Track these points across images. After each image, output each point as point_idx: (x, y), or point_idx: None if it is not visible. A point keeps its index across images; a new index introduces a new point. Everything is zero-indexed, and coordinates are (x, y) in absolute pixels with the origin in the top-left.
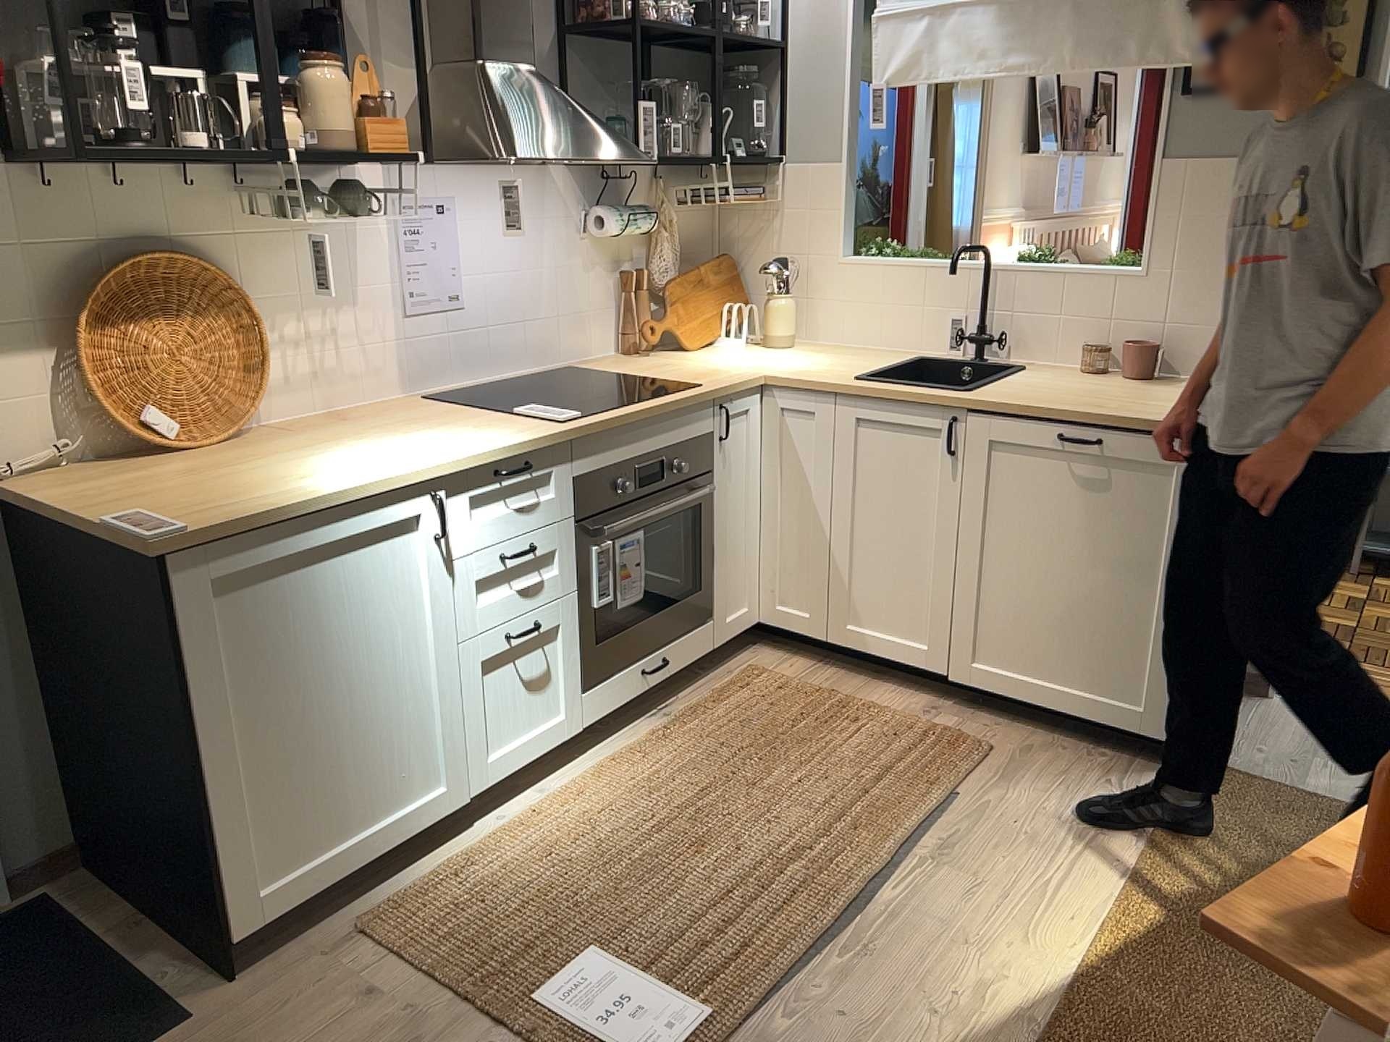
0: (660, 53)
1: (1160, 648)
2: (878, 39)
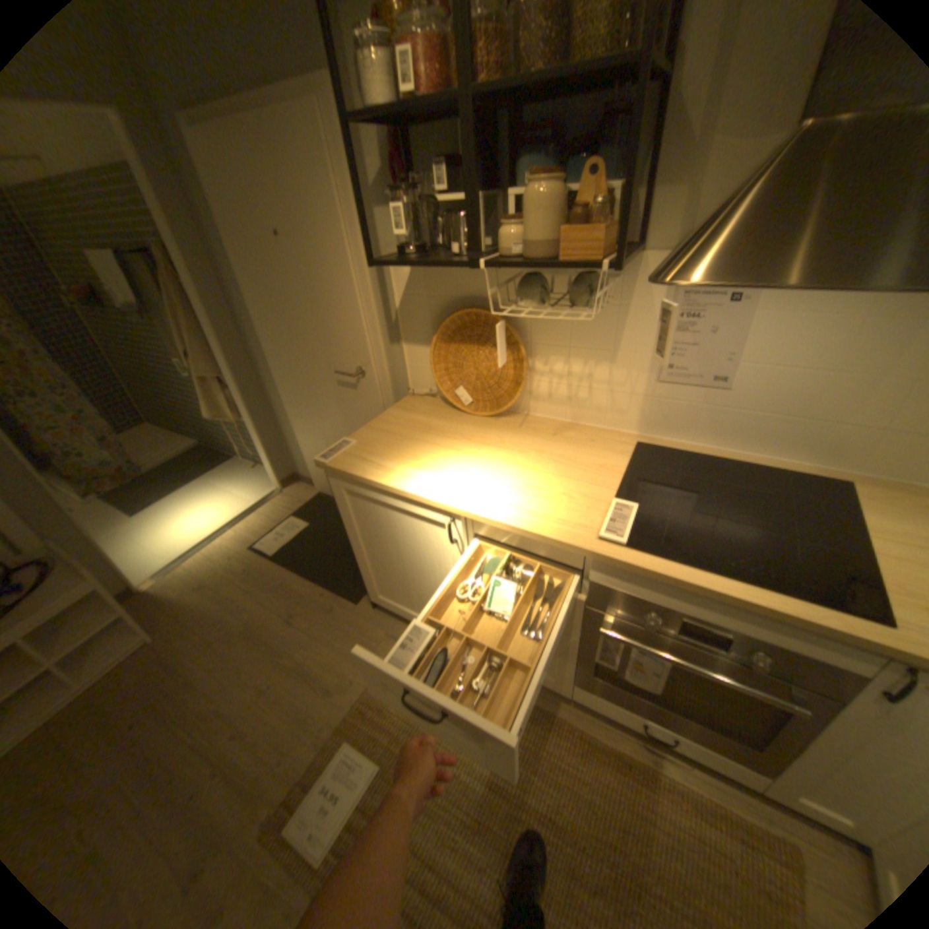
0: None
1: None
2: None
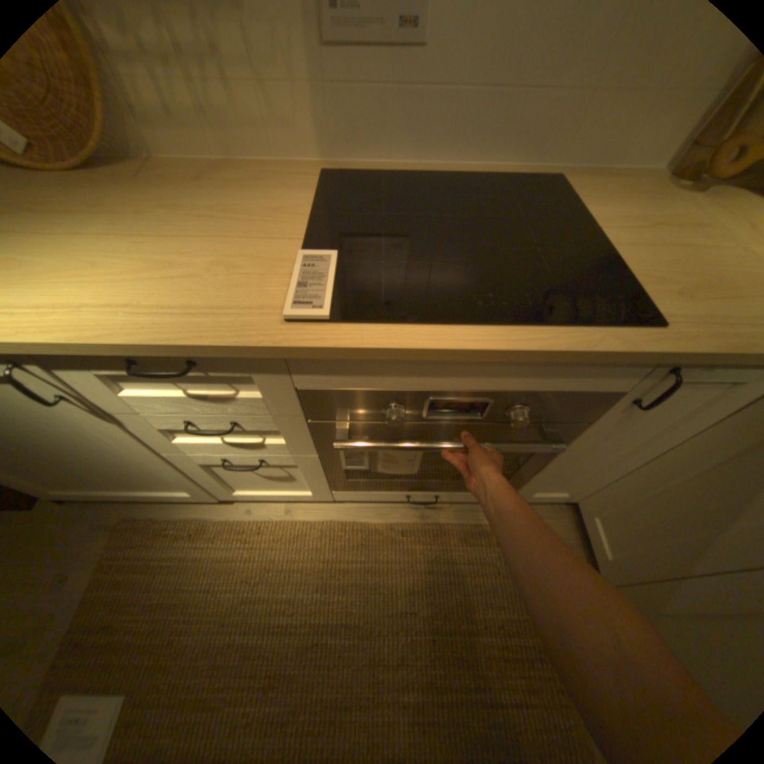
0: None
1: None
2: None
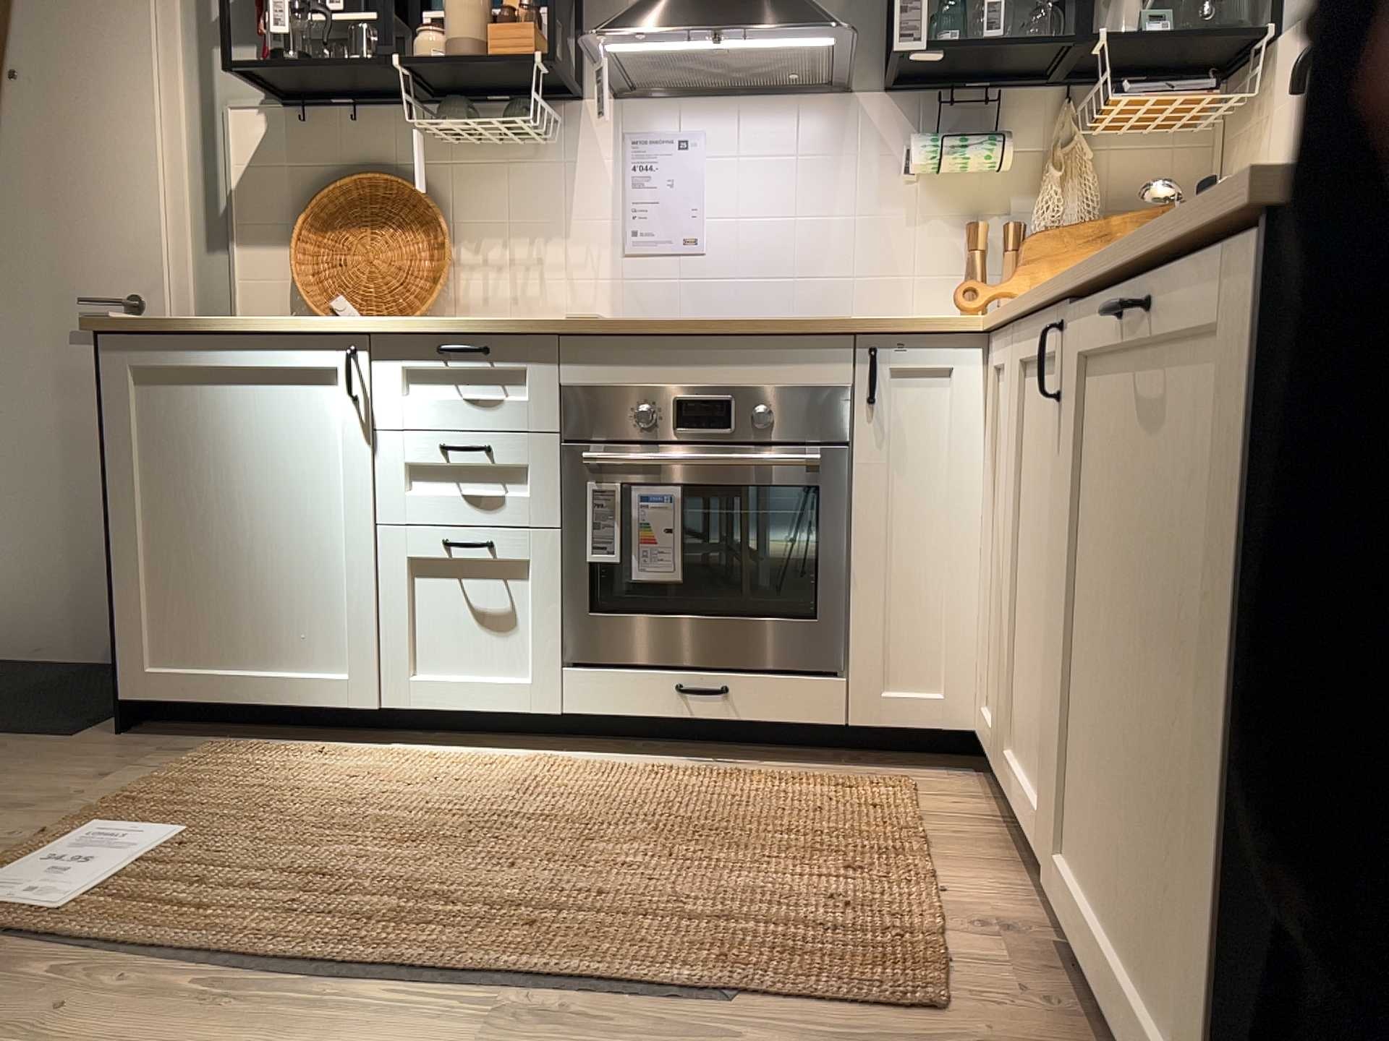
0: None
1: (1220, 905)
2: None
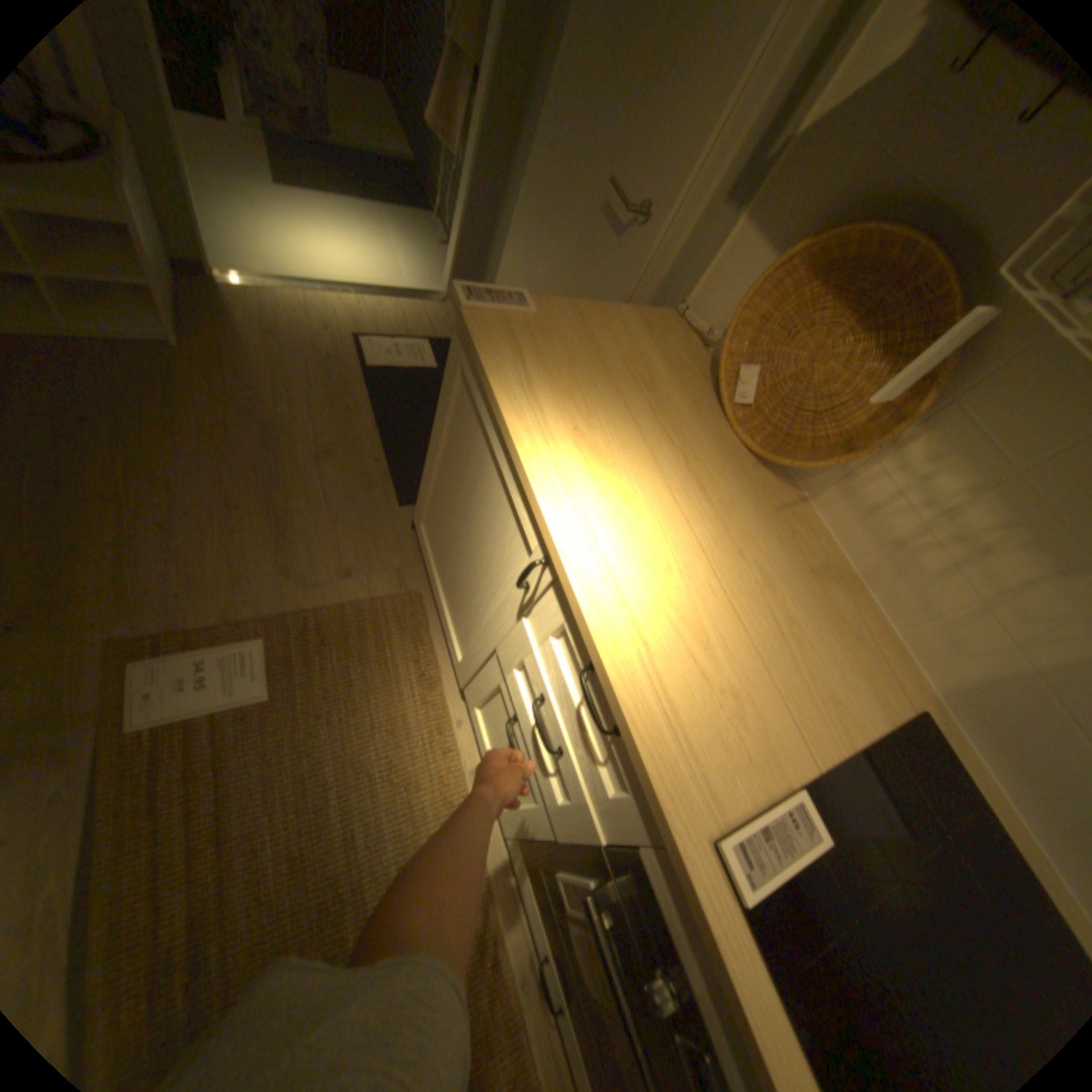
0: None
1: None
2: None
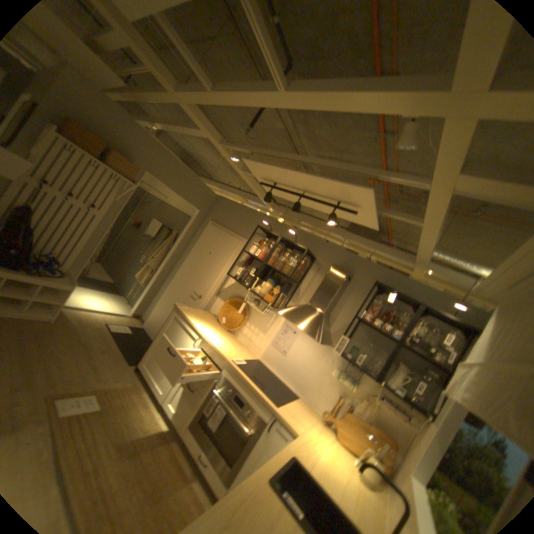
0: (409, 353)
1: None
2: (458, 375)
